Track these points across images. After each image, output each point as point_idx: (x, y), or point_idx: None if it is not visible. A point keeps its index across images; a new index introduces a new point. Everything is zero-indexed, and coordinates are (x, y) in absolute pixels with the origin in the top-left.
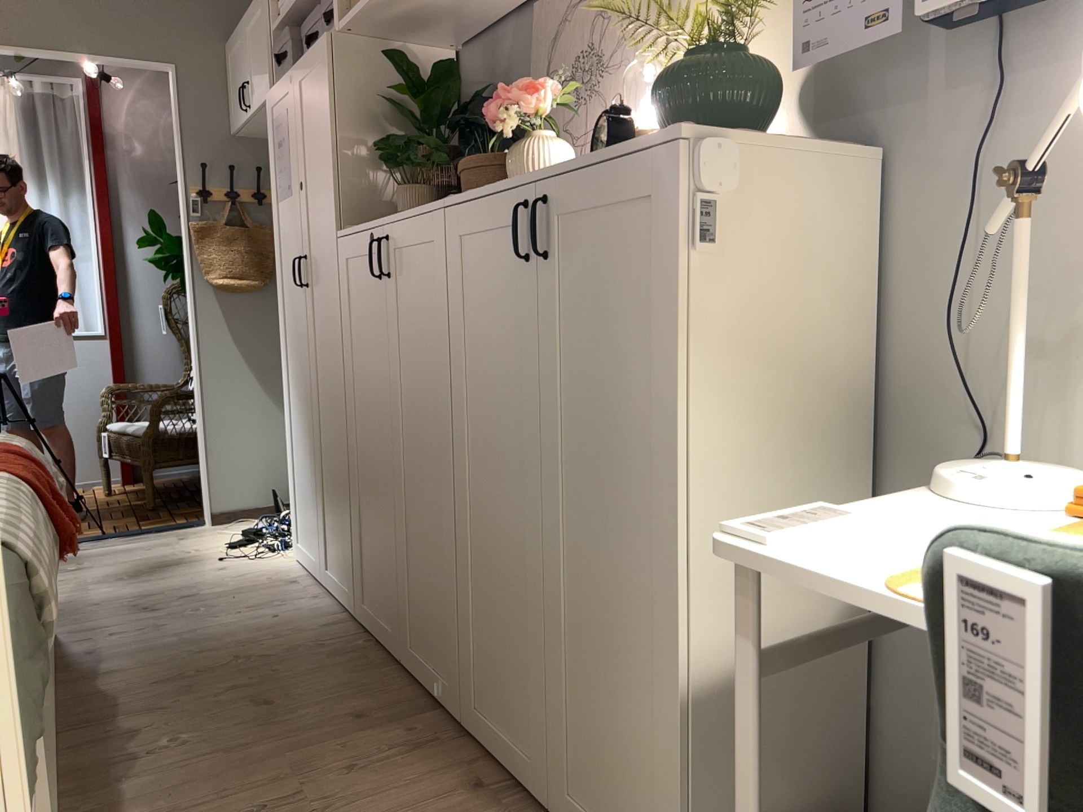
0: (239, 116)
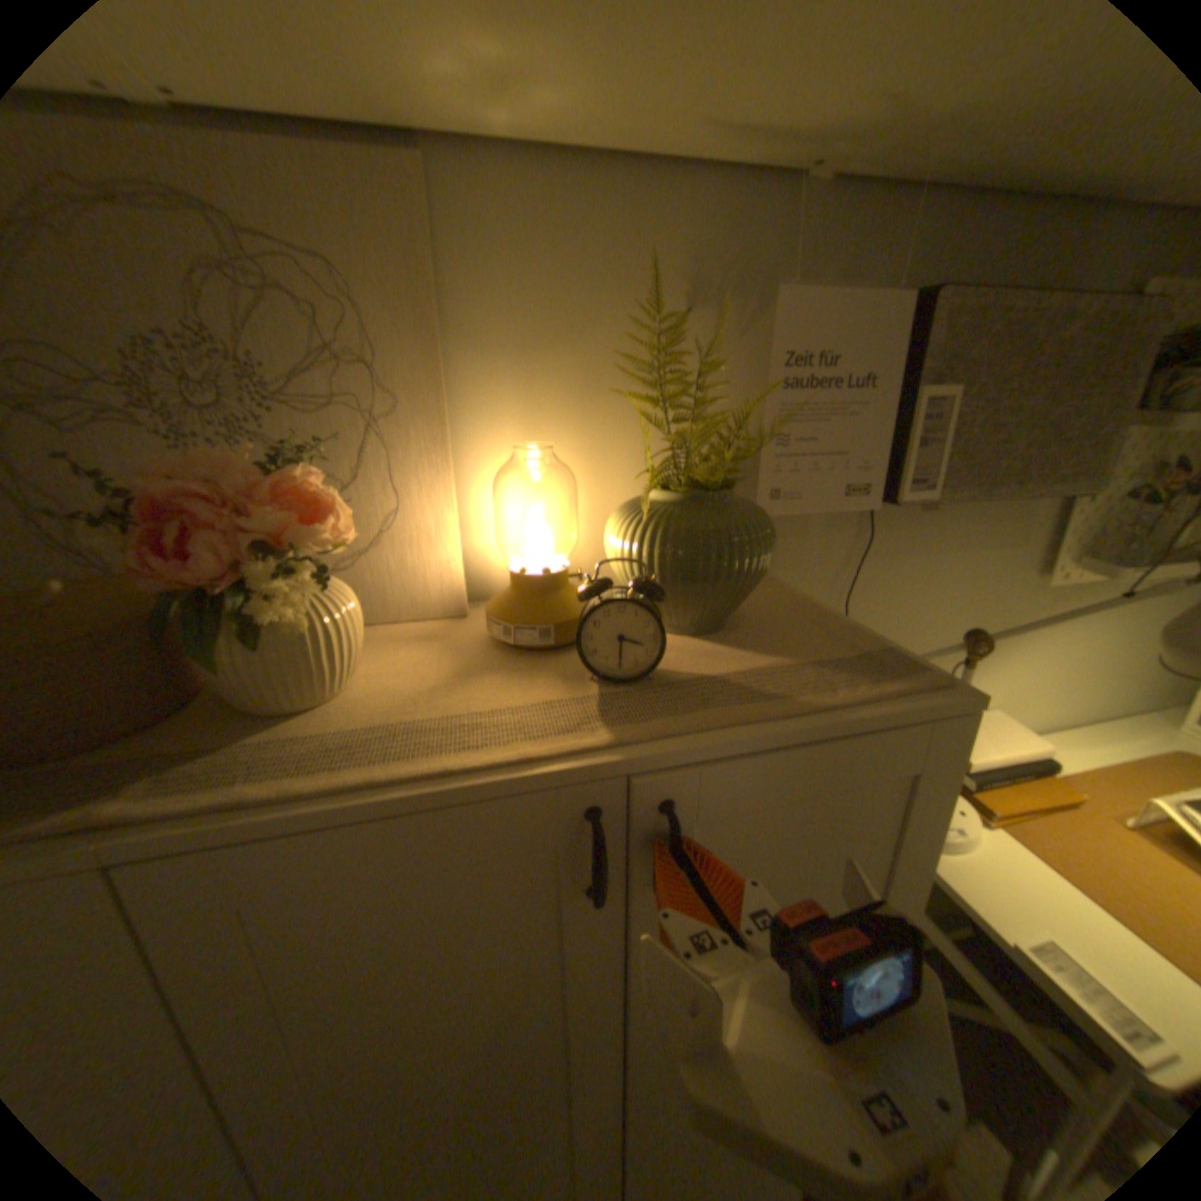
0: None
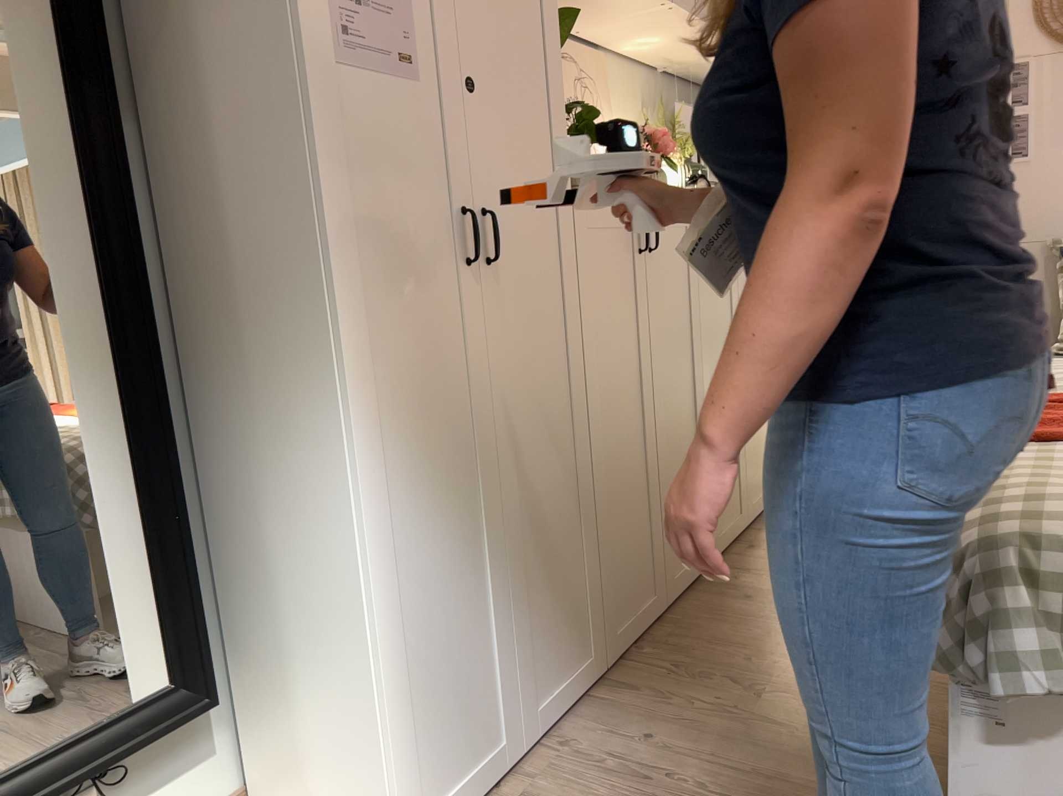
0: None
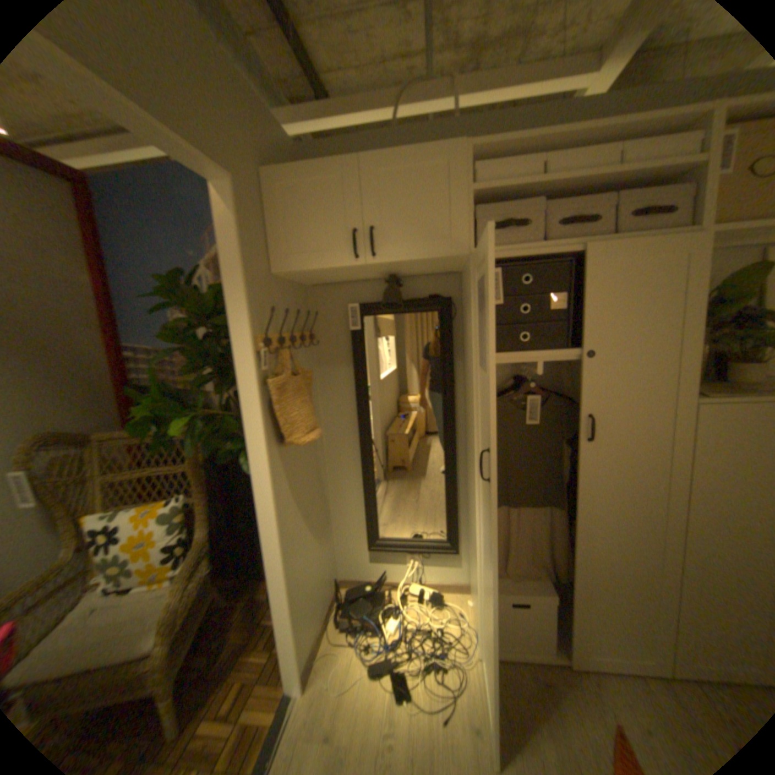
0: (319, 260)
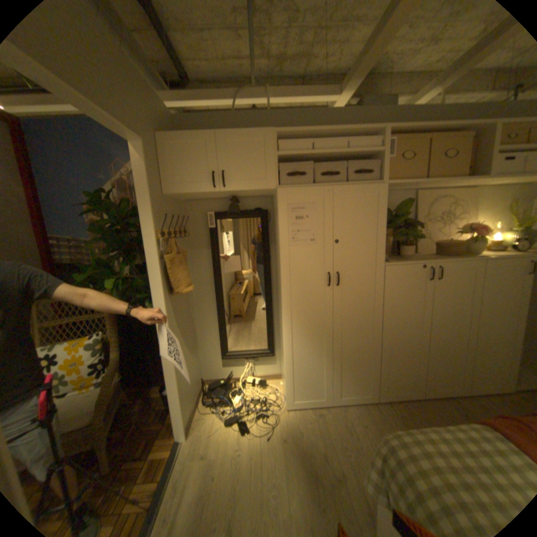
0: (193, 188)
